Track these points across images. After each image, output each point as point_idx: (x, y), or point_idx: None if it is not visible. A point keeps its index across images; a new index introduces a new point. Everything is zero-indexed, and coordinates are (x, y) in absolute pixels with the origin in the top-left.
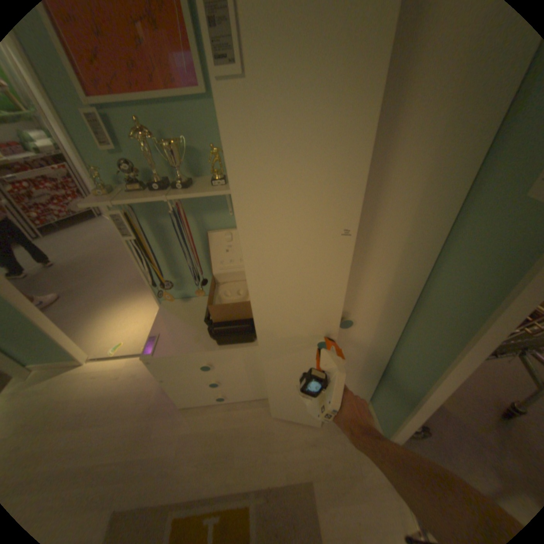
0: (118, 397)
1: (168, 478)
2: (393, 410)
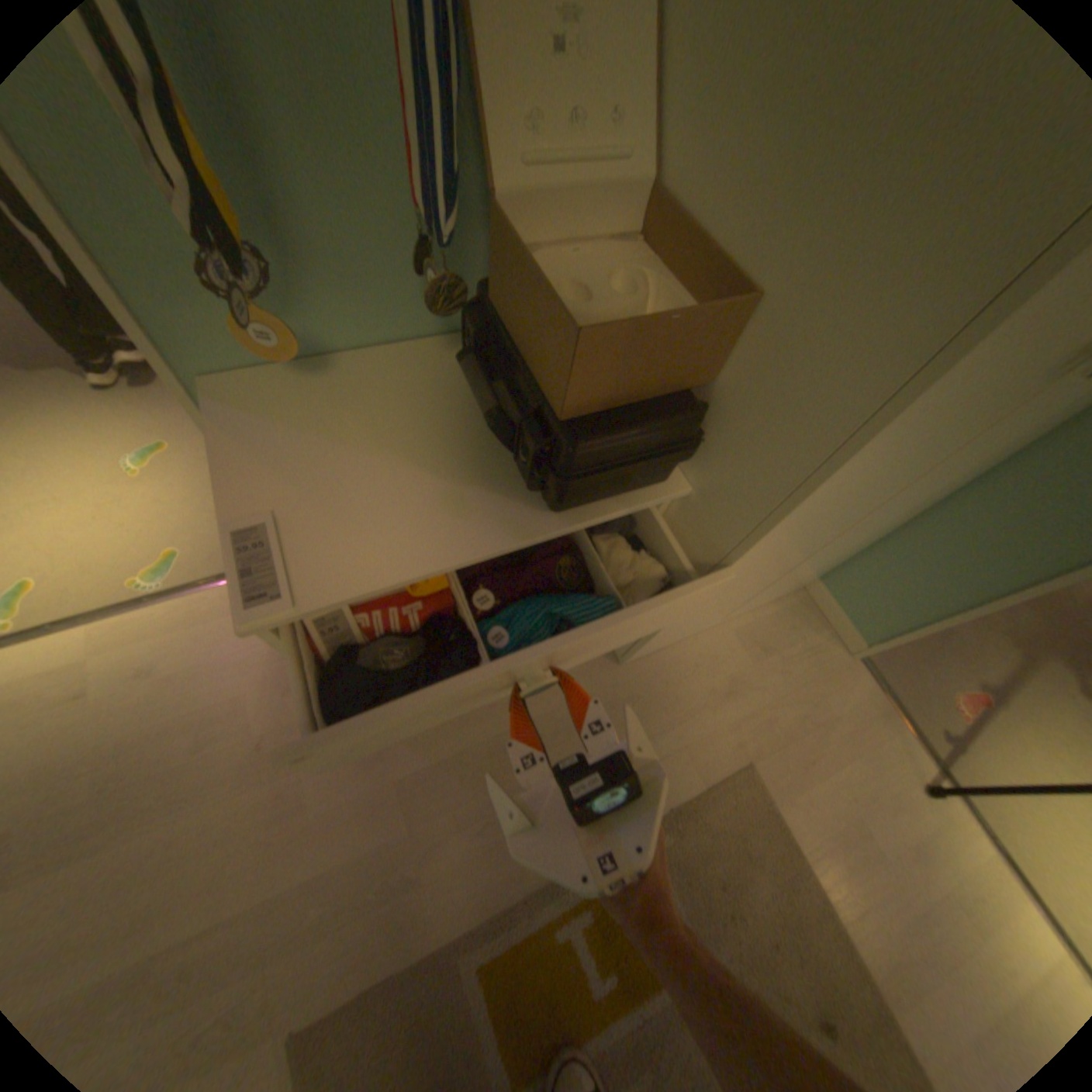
0: (121, 748)
1: (418, 891)
2: (935, 582)
